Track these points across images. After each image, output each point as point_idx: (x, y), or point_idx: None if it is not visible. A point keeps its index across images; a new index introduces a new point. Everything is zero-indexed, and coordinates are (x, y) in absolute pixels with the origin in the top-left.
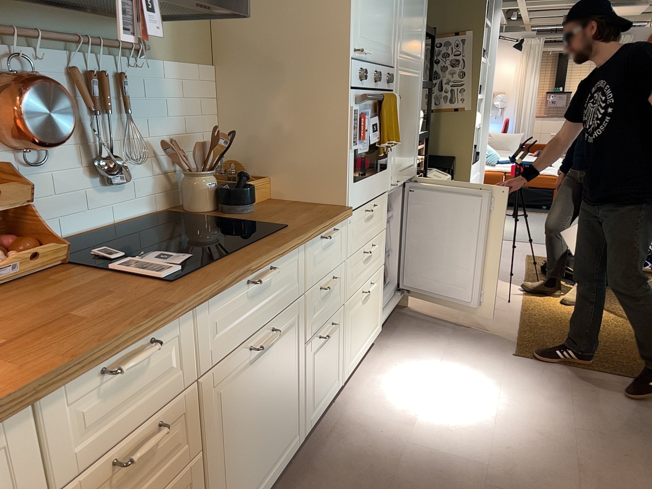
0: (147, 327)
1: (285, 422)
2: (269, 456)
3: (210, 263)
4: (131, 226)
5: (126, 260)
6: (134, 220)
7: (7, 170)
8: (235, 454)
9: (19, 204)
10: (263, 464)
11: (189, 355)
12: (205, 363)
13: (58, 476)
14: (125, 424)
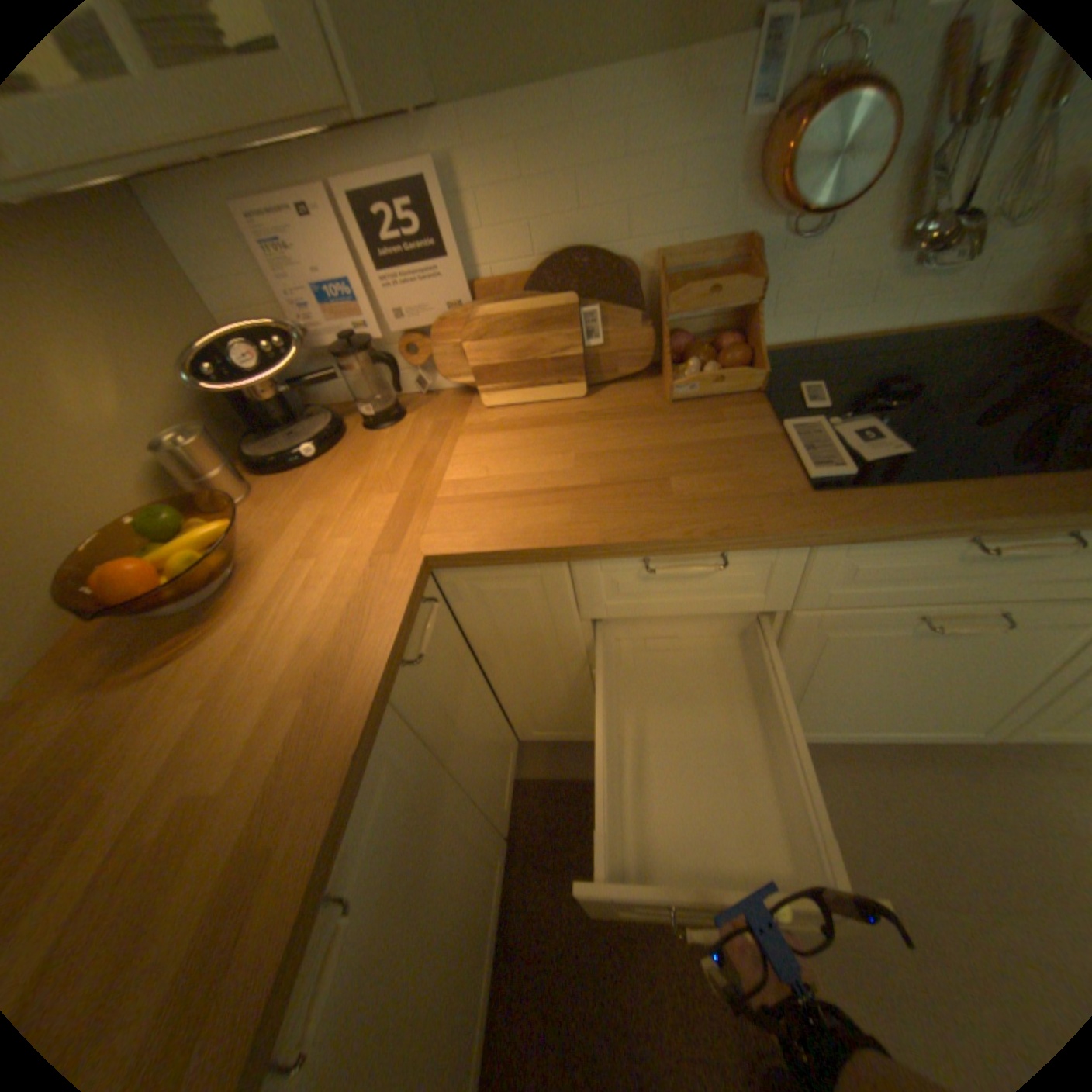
0: (715, 541)
1: (964, 711)
2: (901, 721)
3: (926, 479)
4: (931, 337)
5: (817, 417)
6: (952, 325)
7: (759, 243)
8: (834, 693)
9: (745, 299)
10: (884, 721)
11: (792, 583)
12: (818, 600)
13: (593, 609)
14: (673, 606)
